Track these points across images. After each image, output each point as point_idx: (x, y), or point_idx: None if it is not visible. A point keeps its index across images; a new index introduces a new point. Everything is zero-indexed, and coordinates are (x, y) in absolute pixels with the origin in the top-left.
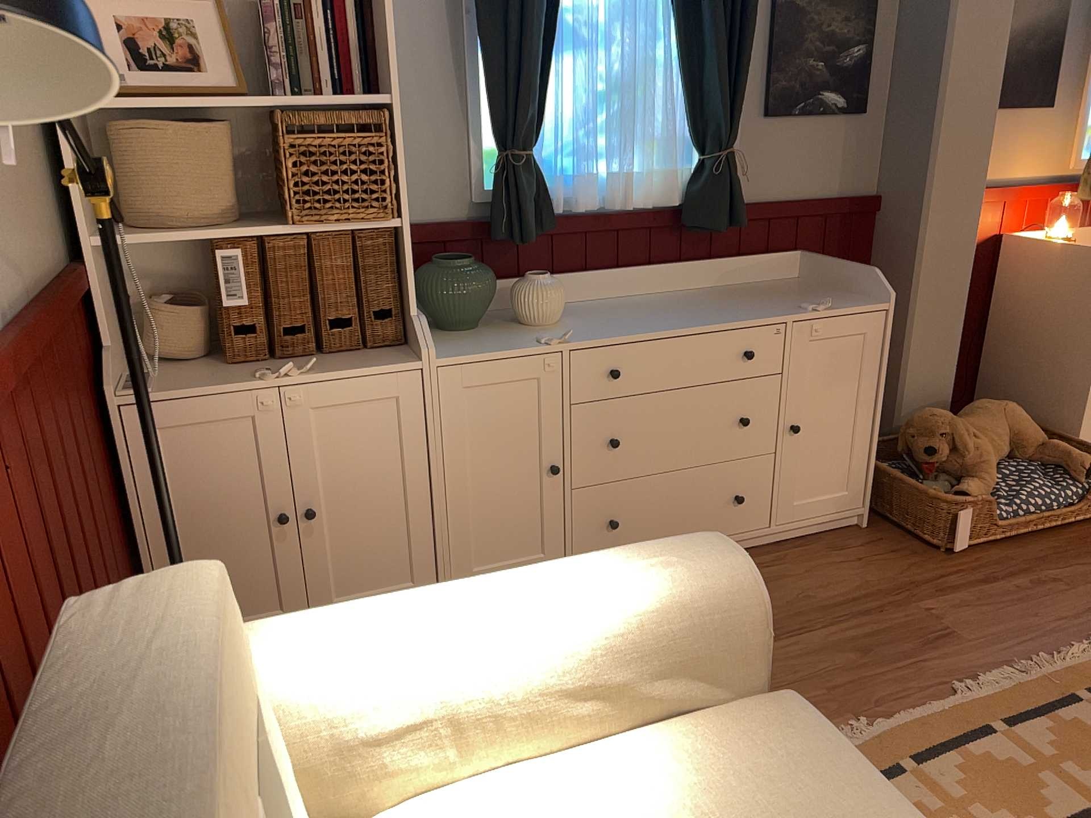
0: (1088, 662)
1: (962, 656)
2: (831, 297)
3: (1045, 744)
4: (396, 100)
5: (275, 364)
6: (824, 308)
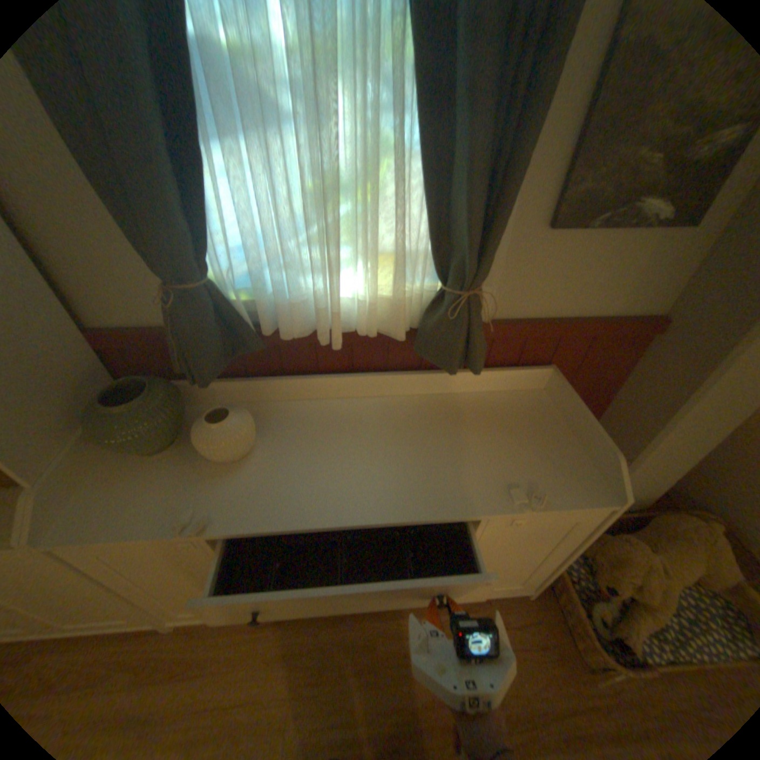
0: None
1: None
2: (560, 456)
3: None
4: None
5: None
6: (535, 505)
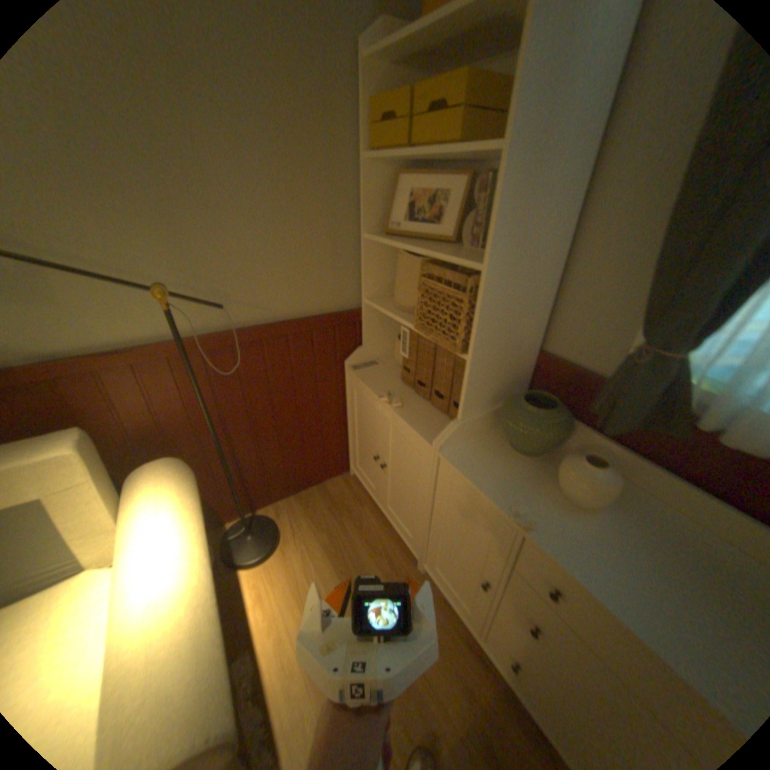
0: None
1: None
2: None
3: None
4: (492, 268)
5: (411, 393)
6: None
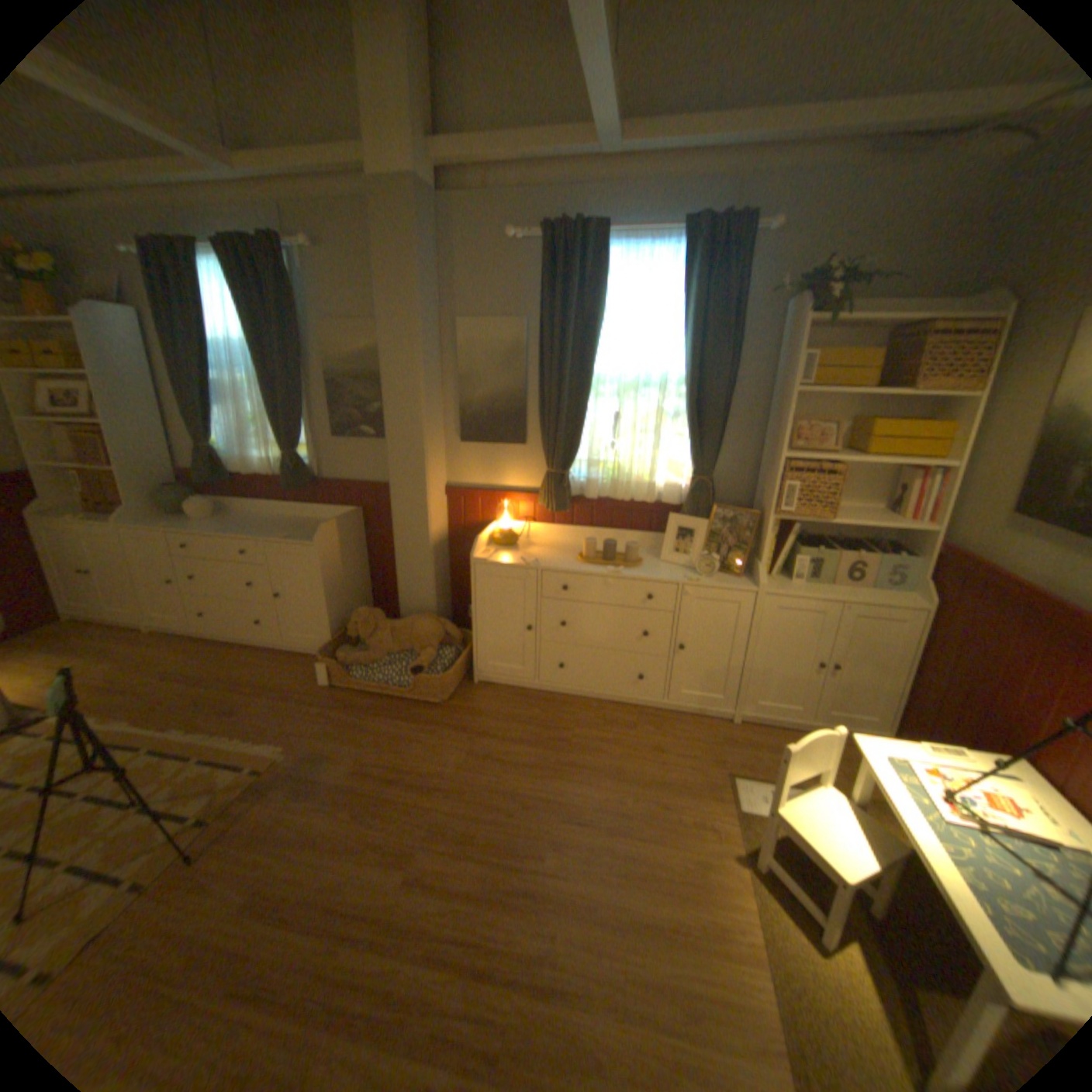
0: (235, 753)
1: (214, 725)
2: (317, 535)
3: (136, 767)
4: (103, 424)
5: (92, 516)
6: (277, 538)
